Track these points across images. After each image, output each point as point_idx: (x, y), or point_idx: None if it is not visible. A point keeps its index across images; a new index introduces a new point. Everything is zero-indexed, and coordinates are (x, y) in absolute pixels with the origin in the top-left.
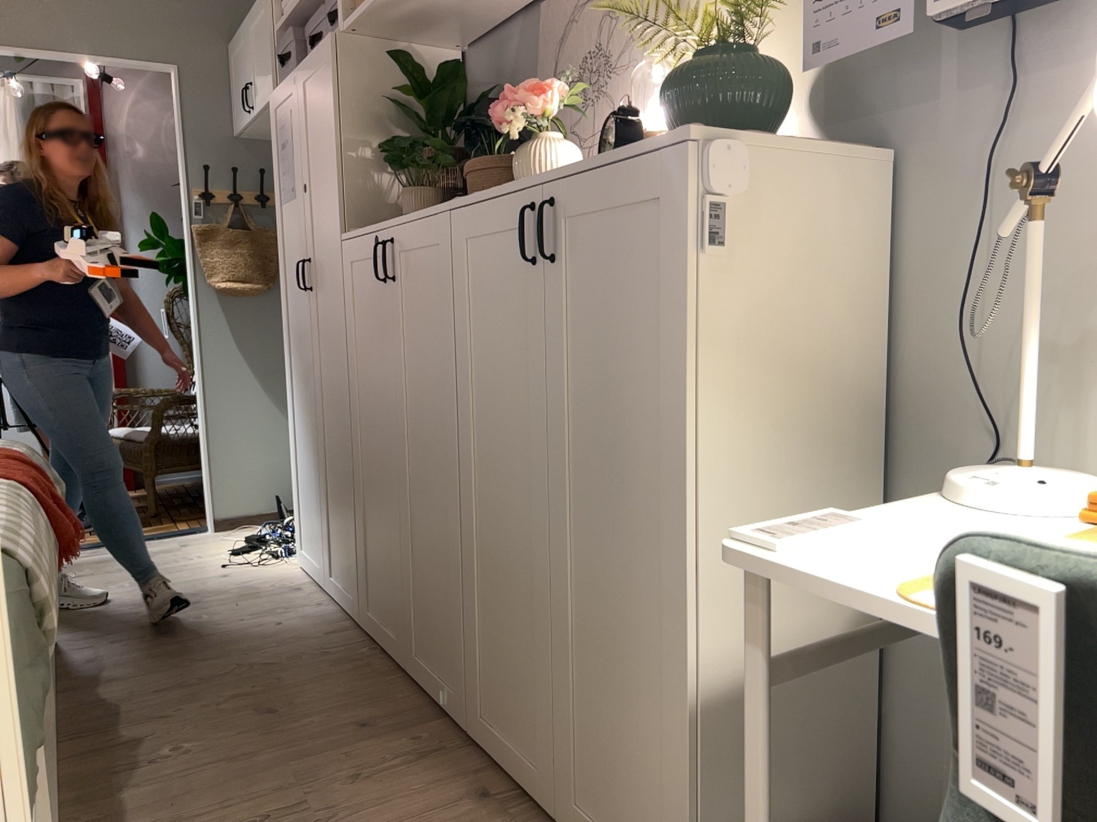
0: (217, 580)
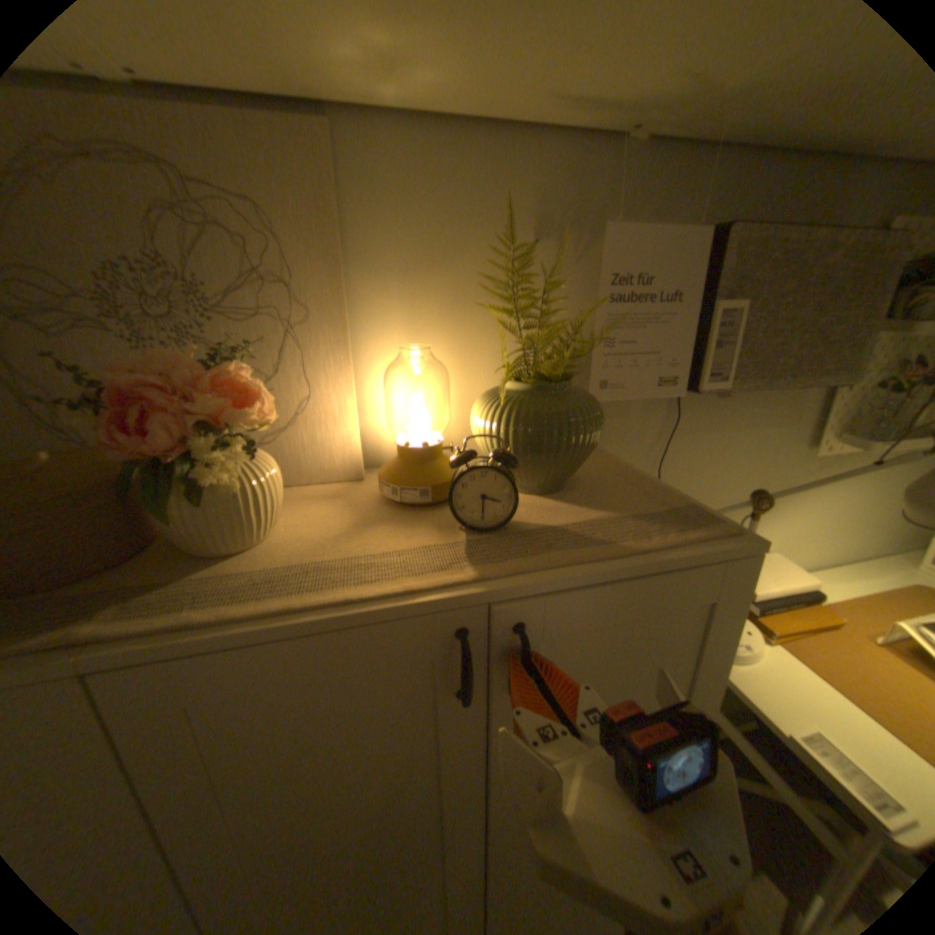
0: None
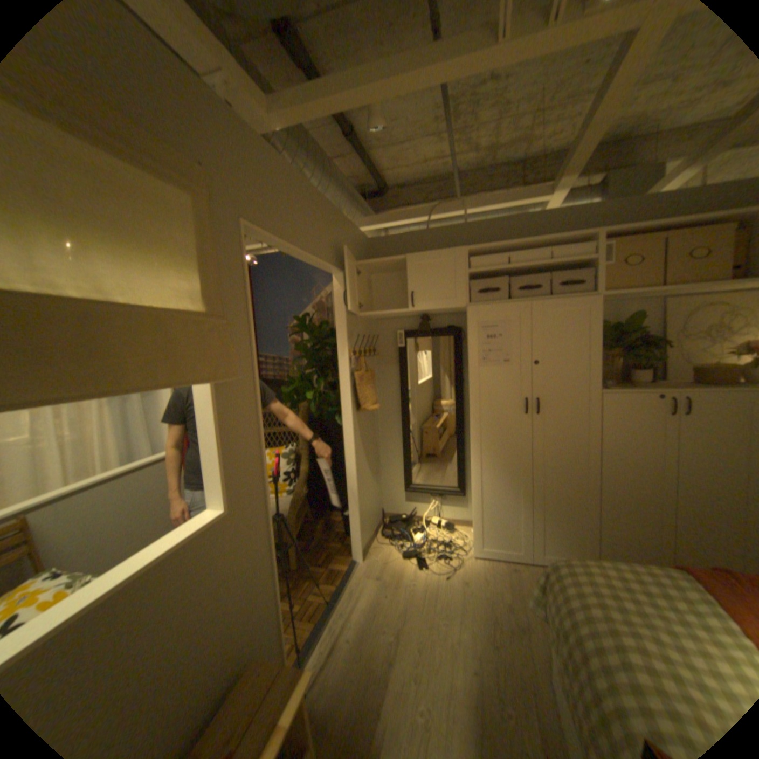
0: (472, 590)
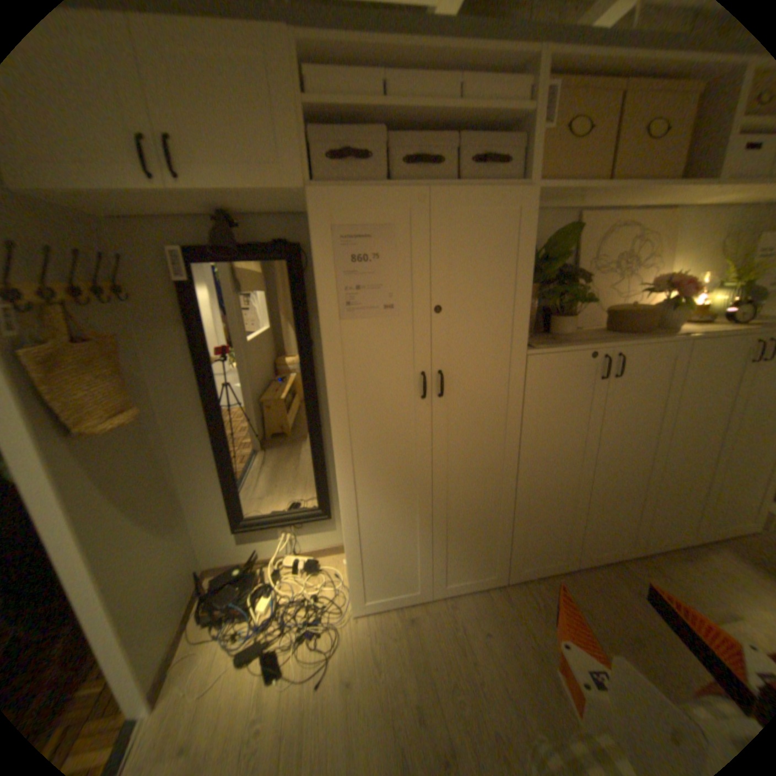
0: (357, 693)
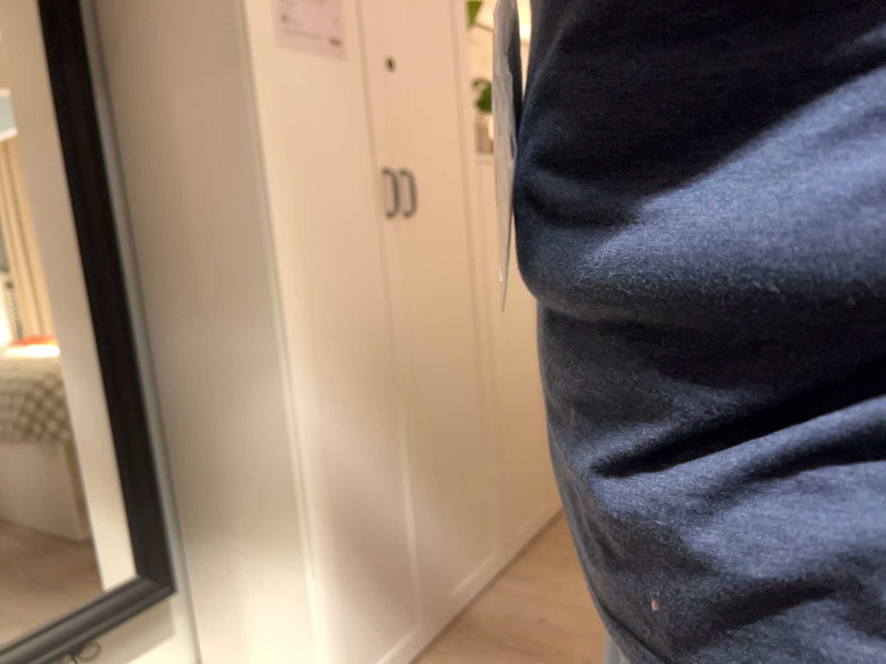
0: None
